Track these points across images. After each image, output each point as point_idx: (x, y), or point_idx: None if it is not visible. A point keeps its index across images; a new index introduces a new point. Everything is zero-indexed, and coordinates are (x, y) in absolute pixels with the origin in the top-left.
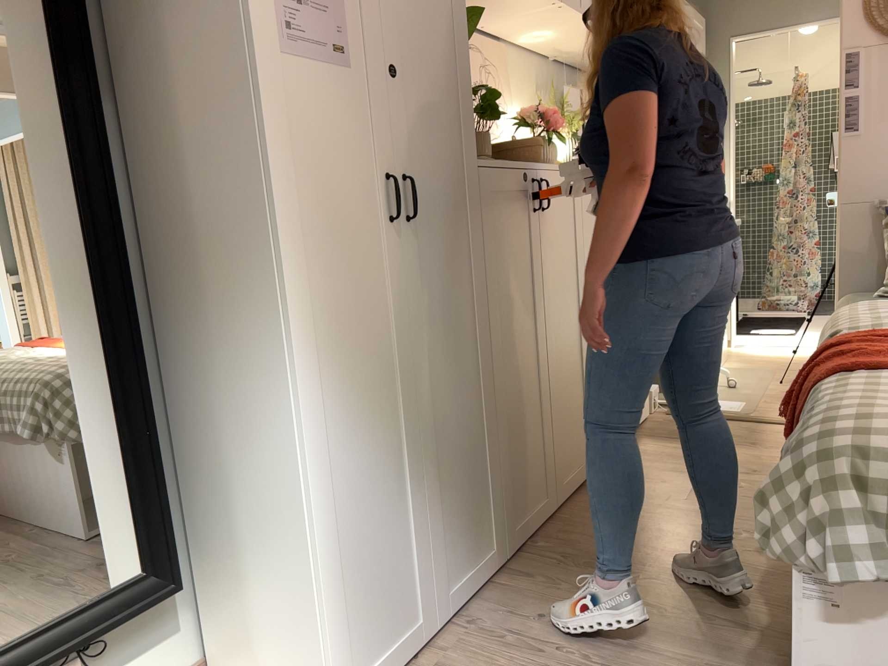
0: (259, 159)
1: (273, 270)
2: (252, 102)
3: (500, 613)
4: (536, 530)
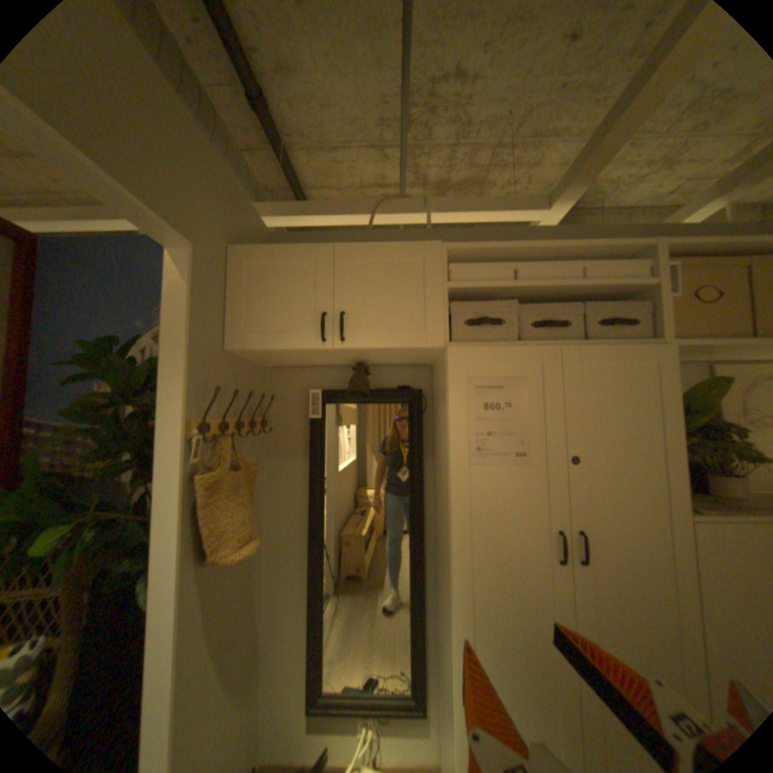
0: (452, 527)
1: (453, 590)
2: (451, 497)
3: None
4: None
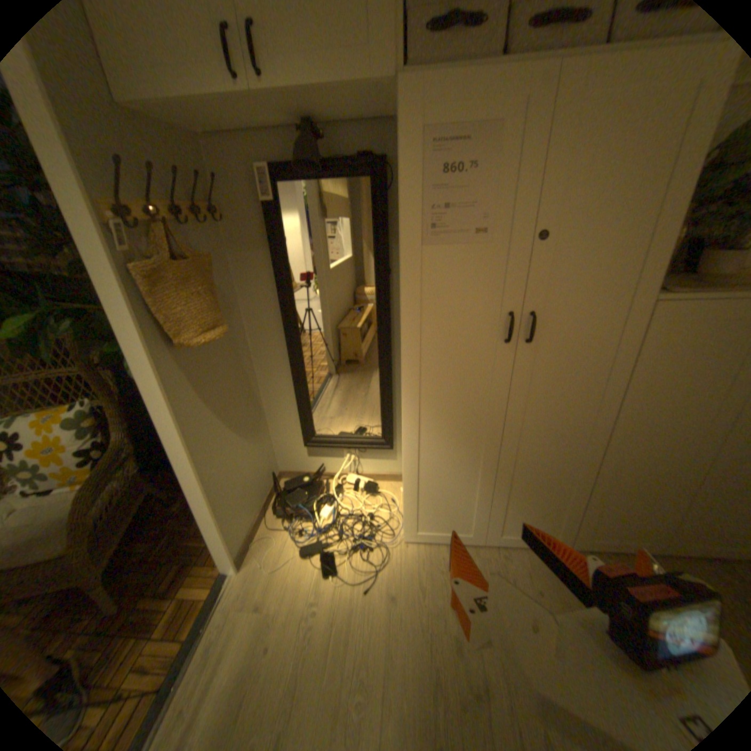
0: (402, 311)
1: (403, 365)
2: (402, 282)
3: (531, 572)
4: (627, 556)
